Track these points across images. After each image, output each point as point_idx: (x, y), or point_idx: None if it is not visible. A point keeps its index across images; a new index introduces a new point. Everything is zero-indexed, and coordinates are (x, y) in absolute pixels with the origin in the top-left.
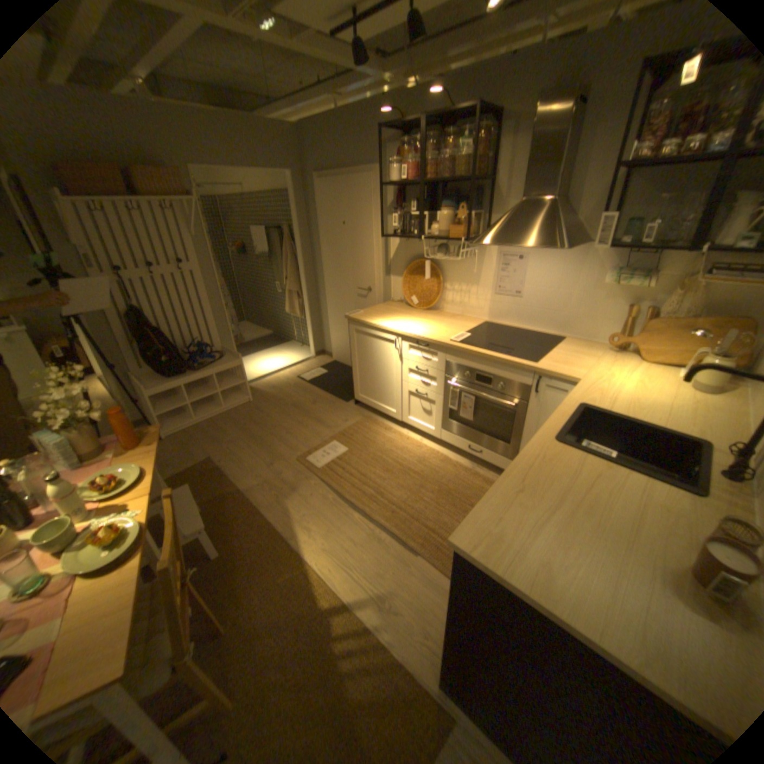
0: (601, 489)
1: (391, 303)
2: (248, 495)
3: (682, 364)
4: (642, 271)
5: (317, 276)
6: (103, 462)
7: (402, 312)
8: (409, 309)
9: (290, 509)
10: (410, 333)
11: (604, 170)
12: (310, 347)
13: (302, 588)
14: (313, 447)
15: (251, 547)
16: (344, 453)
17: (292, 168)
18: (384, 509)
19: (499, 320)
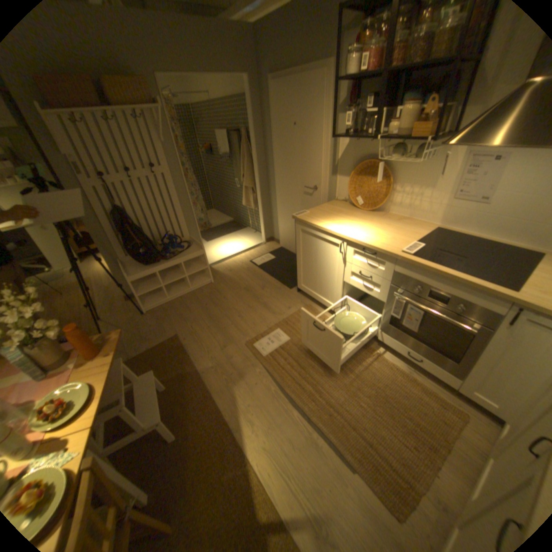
0: None
1: (336, 202)
2: (203, 377)
3: None
4: None
5: (269, 173)
6: (64, 373)
7: (347, 212)
8: (354, 209)
9: (238, 397)
10: (357, 239)
11: None
12: (261, 234)
13: (244, 492)
14: (260, 333)
15: (202, 435)
16: (286, 342)
17: (249, 71)
18: (322, 410)
19: (455, 226)
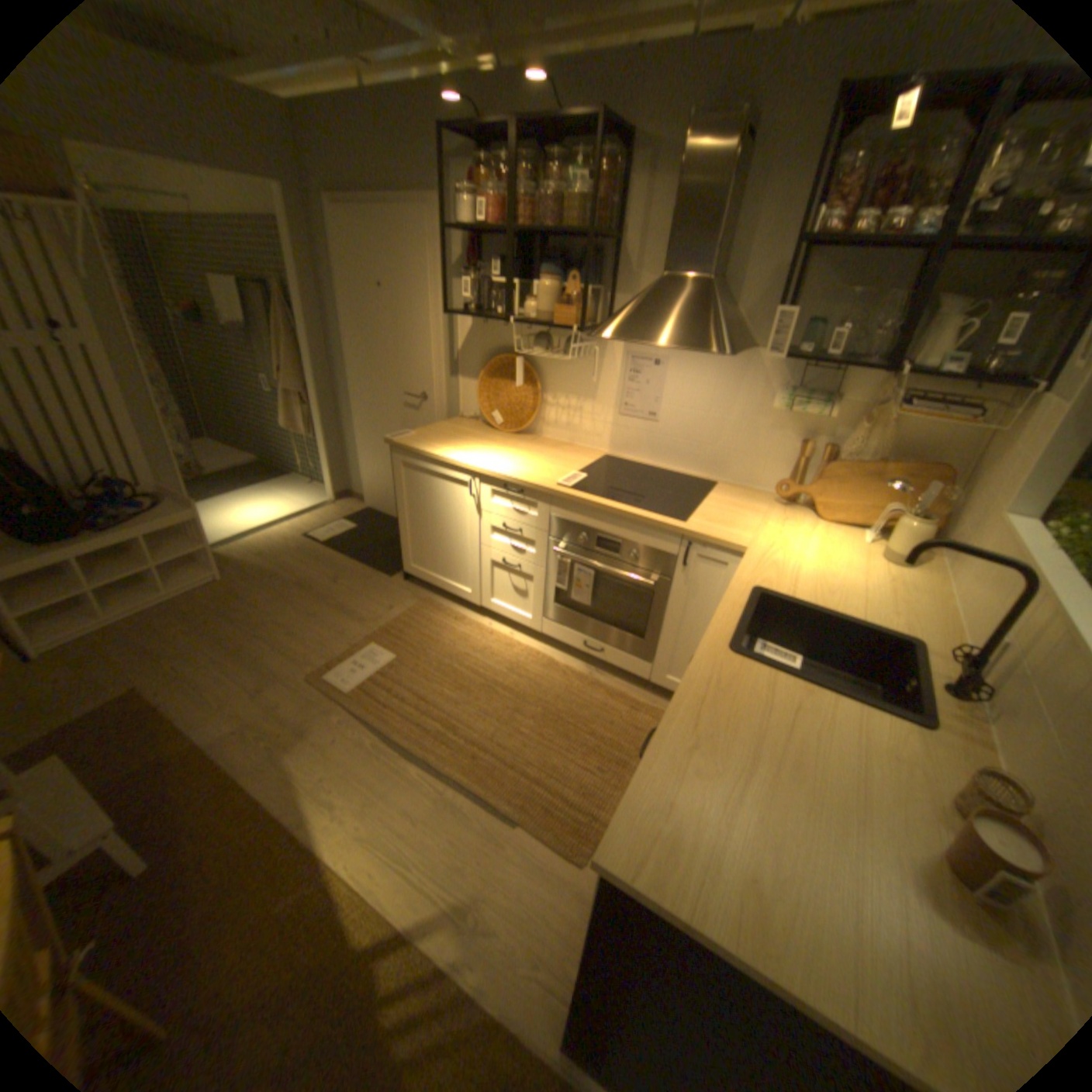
0: (804, 730)
1: (462, 422)
2: (215, 754)
3: (869, 525)
4: (822, 395)
5: (335, 369)
6: None
7: (479, 436)
8: (490, 432)
9: (298, 771)
10: (495, 472)
11: (775, 246)
12: (325, 485)
13: (323, 916)
14: (337, 657)
15: (224, 852)
16: (390, 664)
17: (285, 181)
18: (460, 754)
19: (625, 455)
